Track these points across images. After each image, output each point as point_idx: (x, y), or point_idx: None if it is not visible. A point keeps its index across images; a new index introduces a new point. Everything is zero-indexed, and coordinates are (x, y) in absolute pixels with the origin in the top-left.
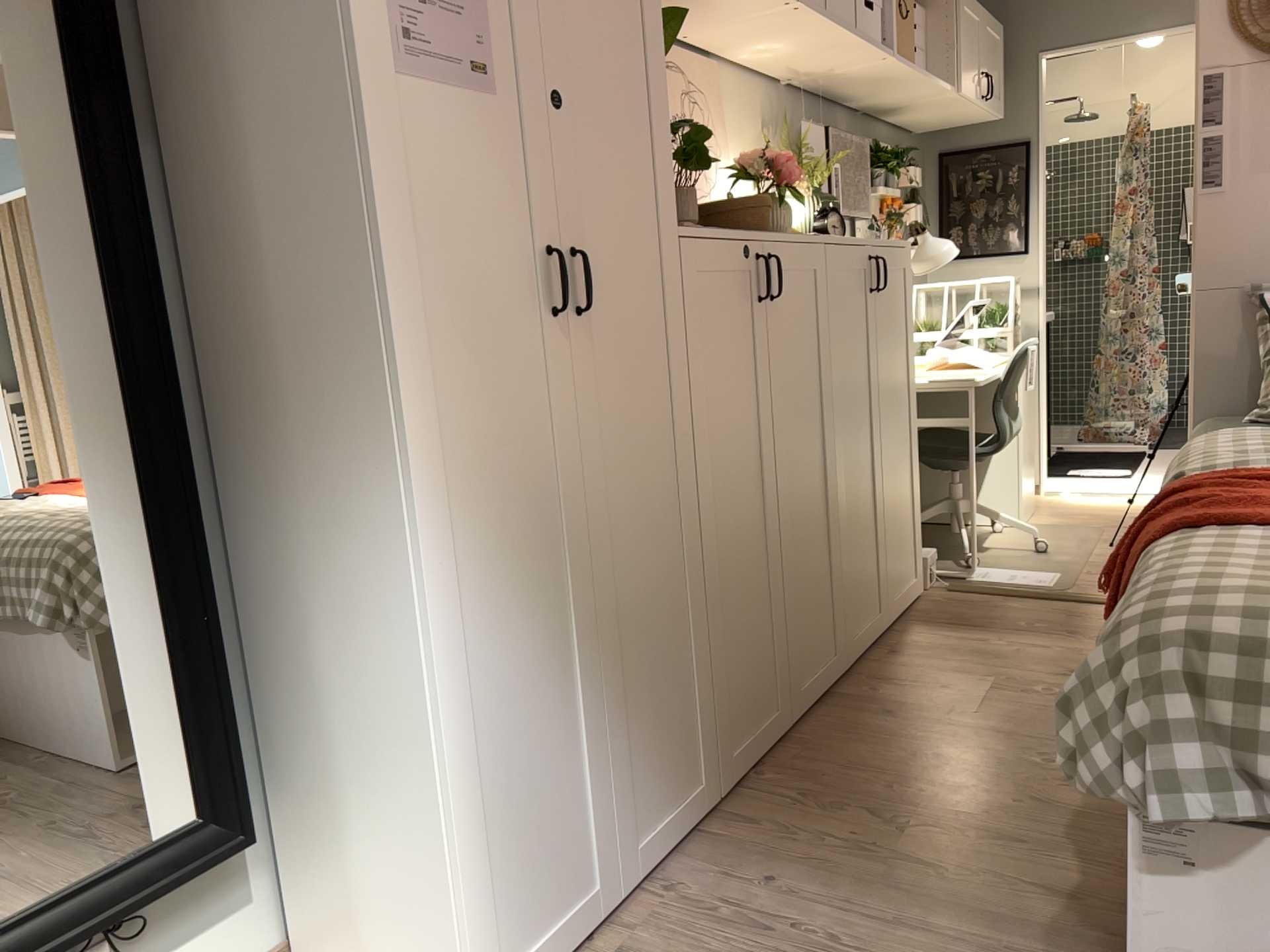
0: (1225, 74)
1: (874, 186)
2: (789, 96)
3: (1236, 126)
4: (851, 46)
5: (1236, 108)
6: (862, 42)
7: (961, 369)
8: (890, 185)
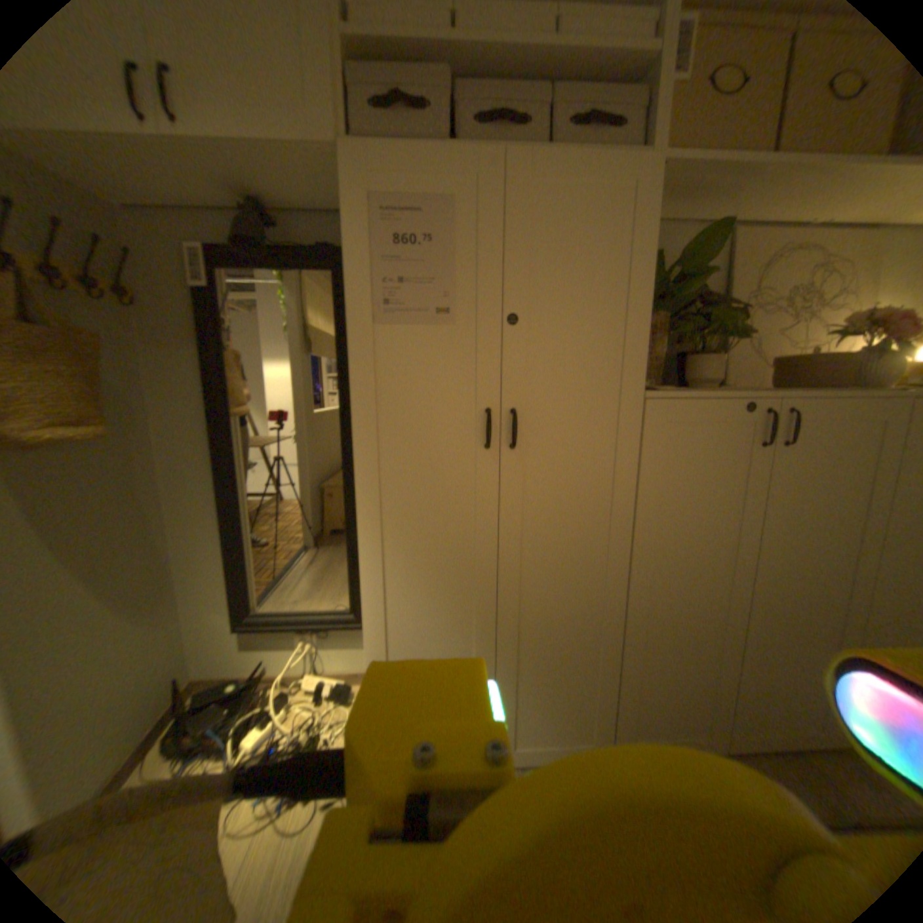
0: None
1: None
2: None
3: None
4: None
5: None
6: None
7: None
8: None
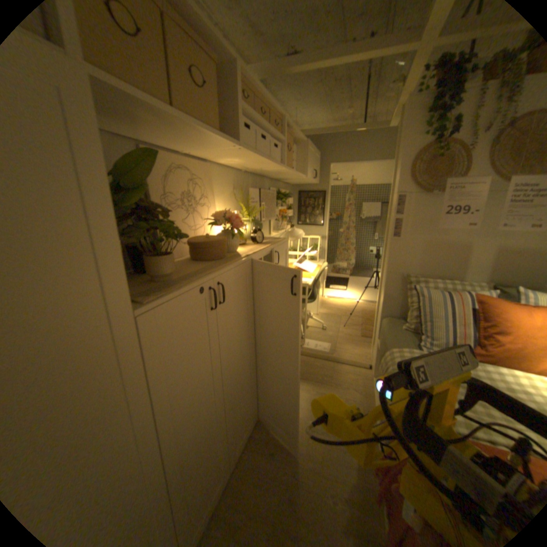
0: (410, 193)
1: (279, 204)
2: (247, 174)
3: (411, 214)
4: (269, 162)
5: (412, 207)
6: (274, 159)
7: (304, 271)
8: (284, 202)
